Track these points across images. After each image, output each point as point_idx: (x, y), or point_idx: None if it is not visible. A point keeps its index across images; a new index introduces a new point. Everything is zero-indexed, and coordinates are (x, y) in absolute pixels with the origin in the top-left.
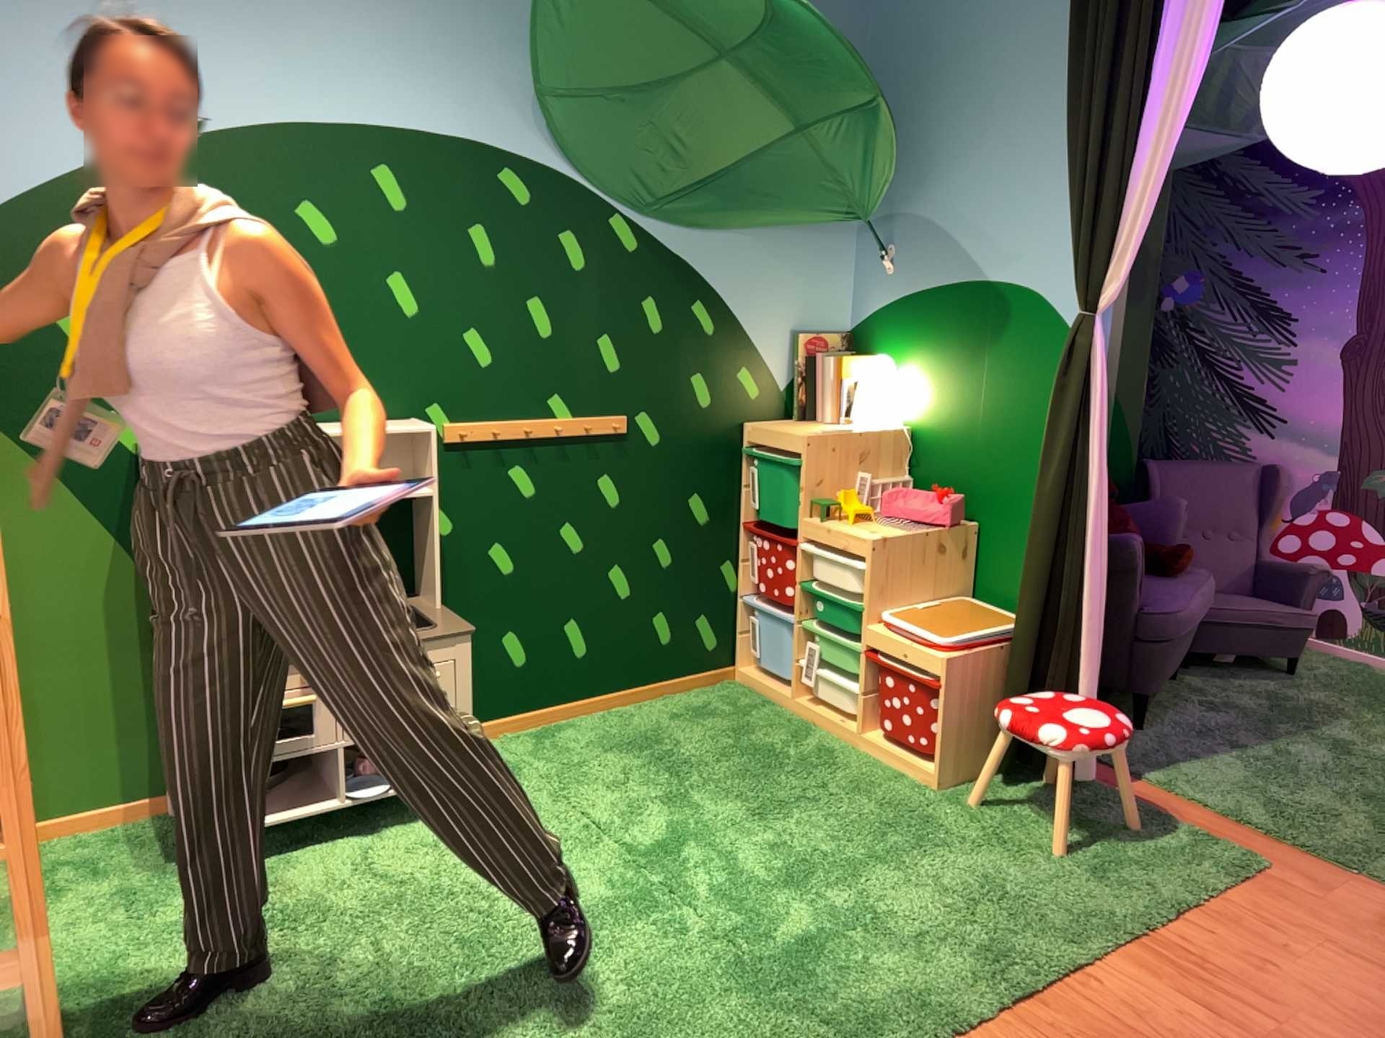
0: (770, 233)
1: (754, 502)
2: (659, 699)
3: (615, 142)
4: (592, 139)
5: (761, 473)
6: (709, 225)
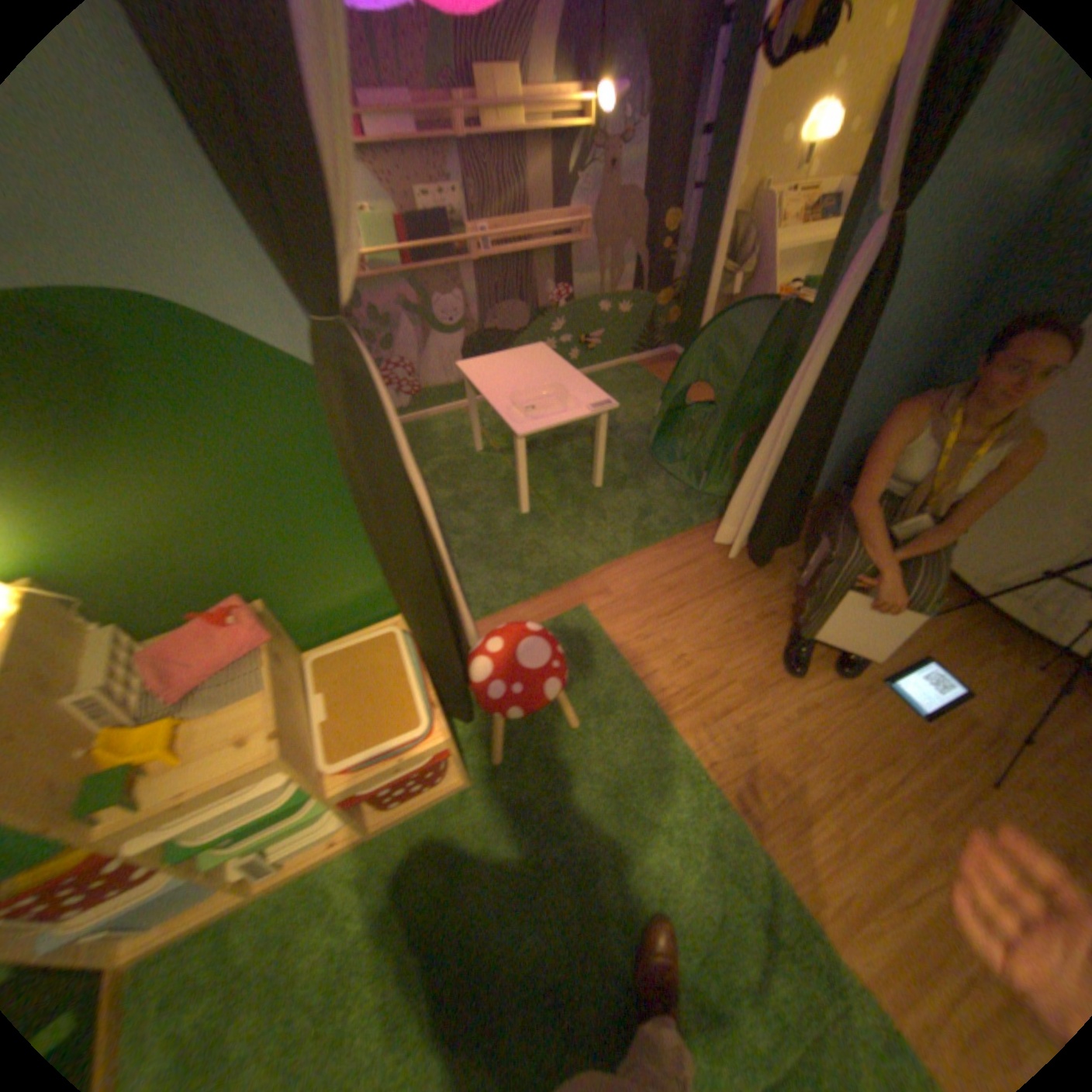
0: None
1: None
2: None
3: None
4: None
5: None
6: None
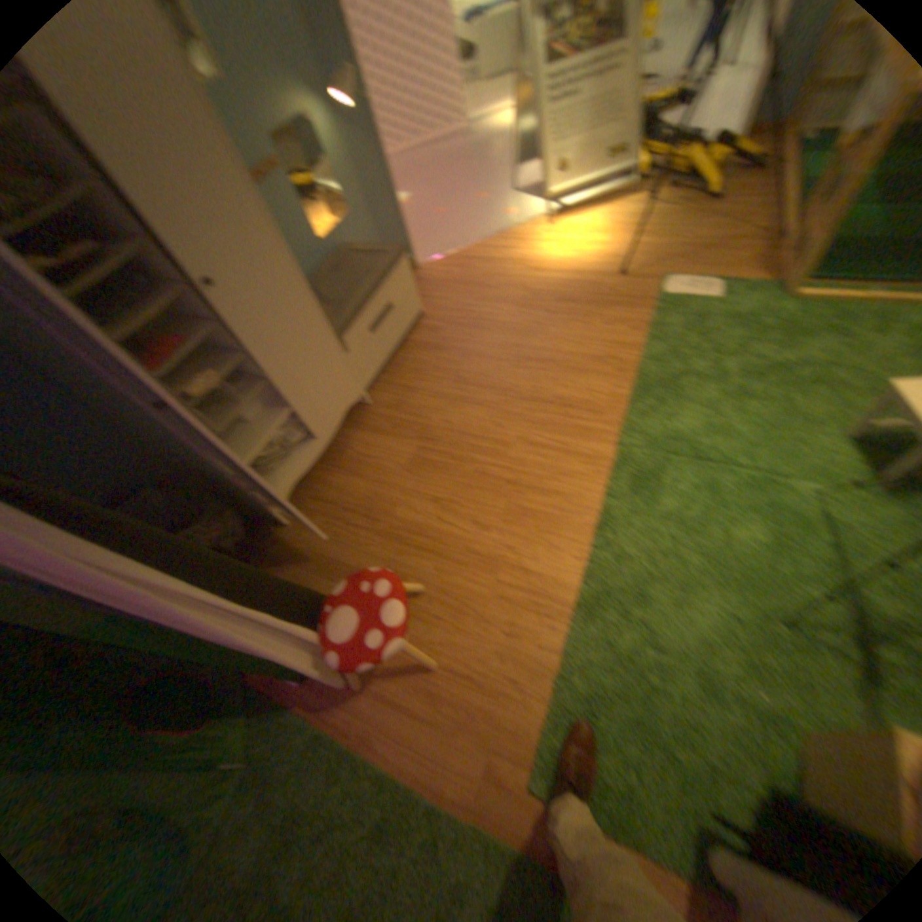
0: None
1: None
2: None
3: None
4: None
5: None
6: None
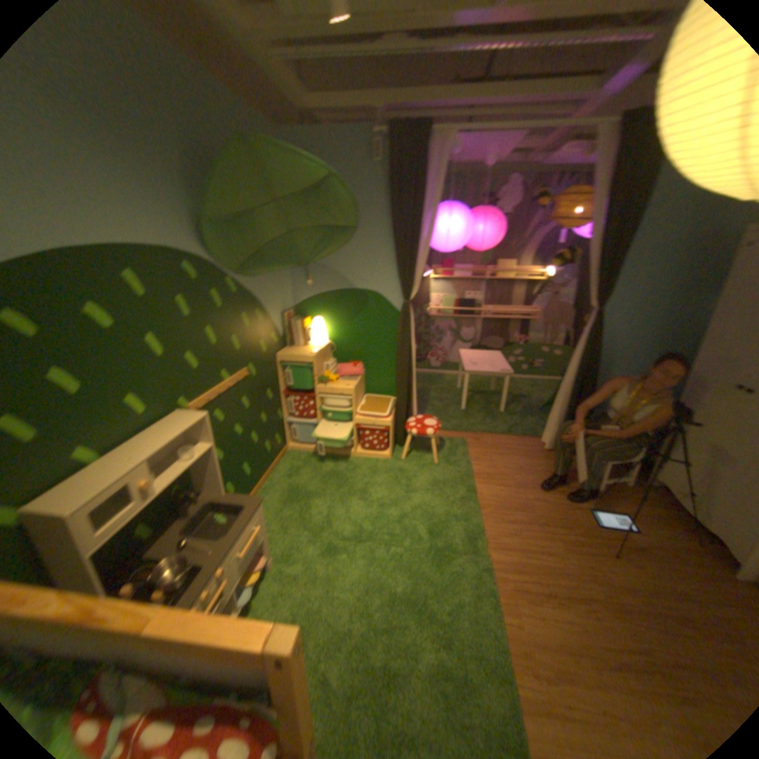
0: (269, 276)
1: (288, 386)
2: (271, 473)
3: (226, 243)
4: (218, 243)
5: (290, 374)
6: (254, 276)
